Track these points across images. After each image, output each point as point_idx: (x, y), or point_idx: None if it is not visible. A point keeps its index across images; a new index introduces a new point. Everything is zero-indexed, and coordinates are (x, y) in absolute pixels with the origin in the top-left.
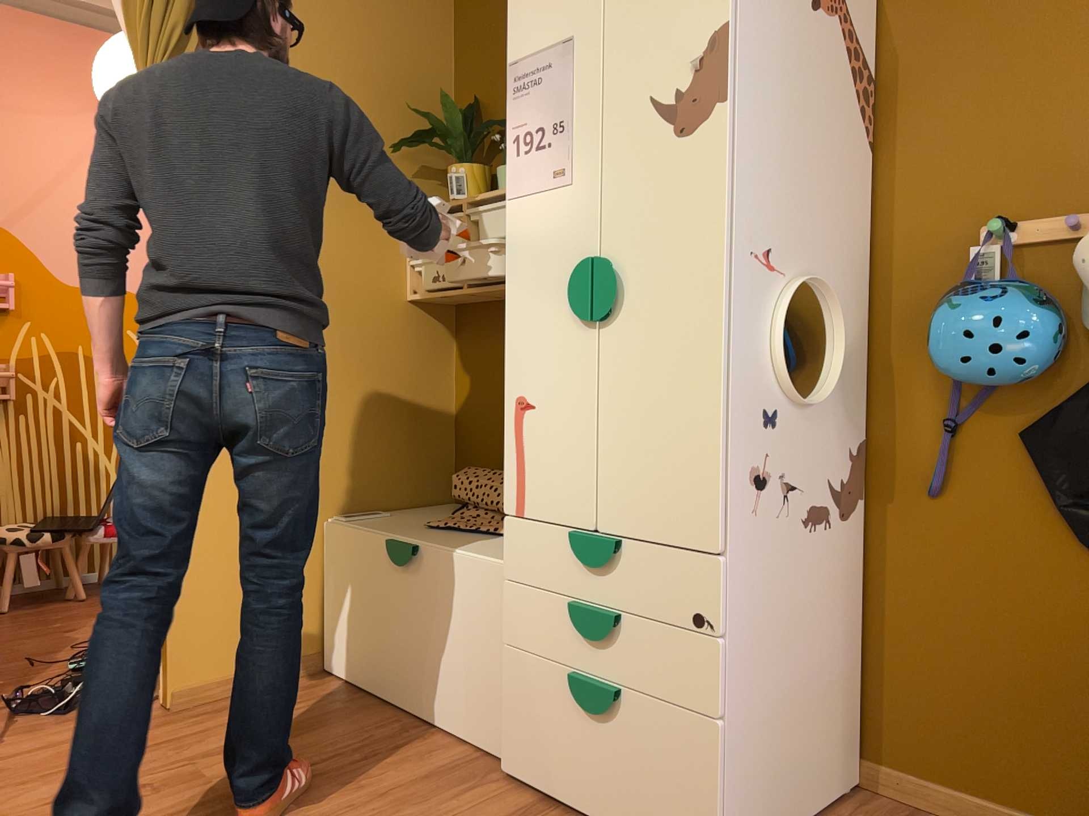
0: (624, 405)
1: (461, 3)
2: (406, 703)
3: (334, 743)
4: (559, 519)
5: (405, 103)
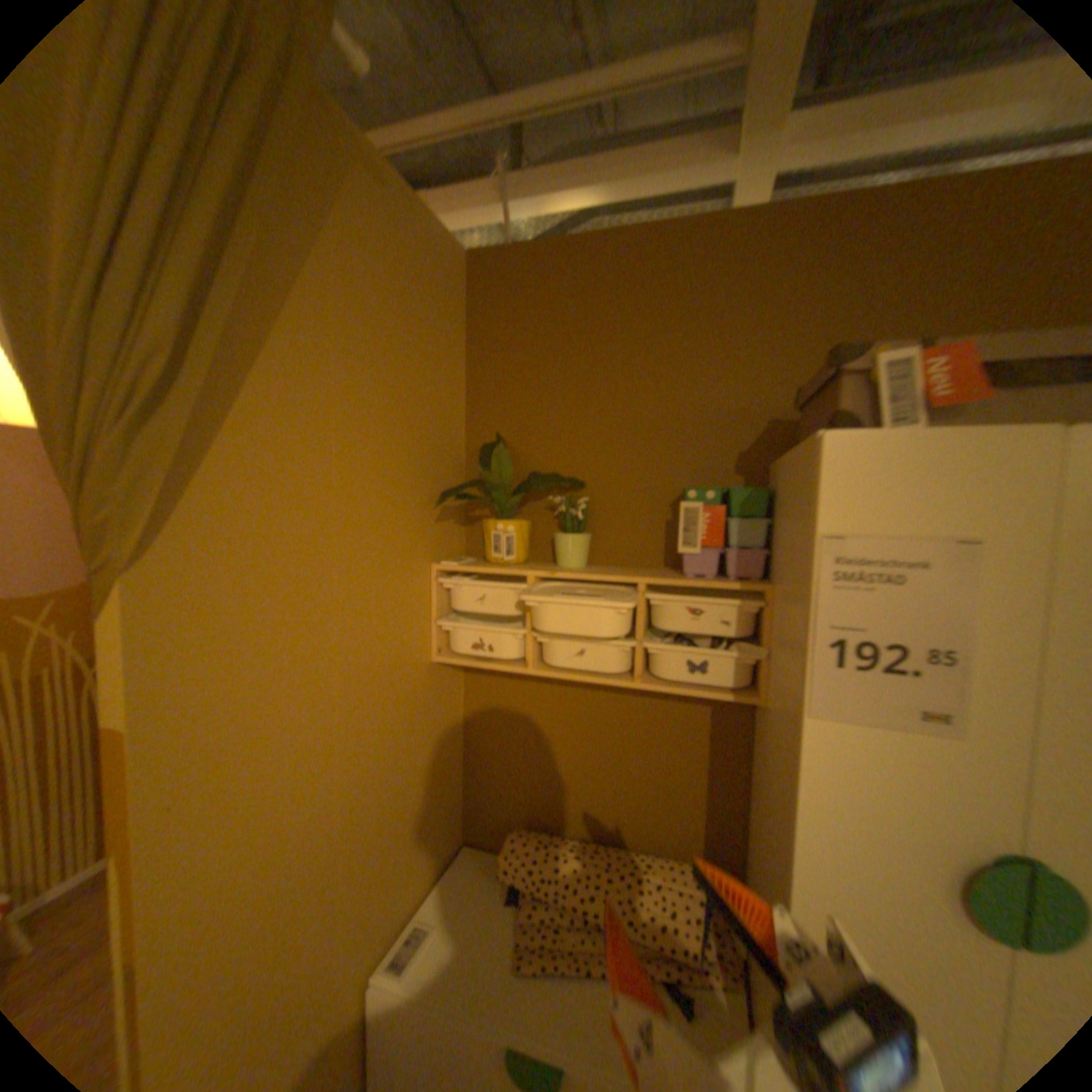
0: None
1: (477, 321)
2: None
3: None
4: None
5: (431, 436)
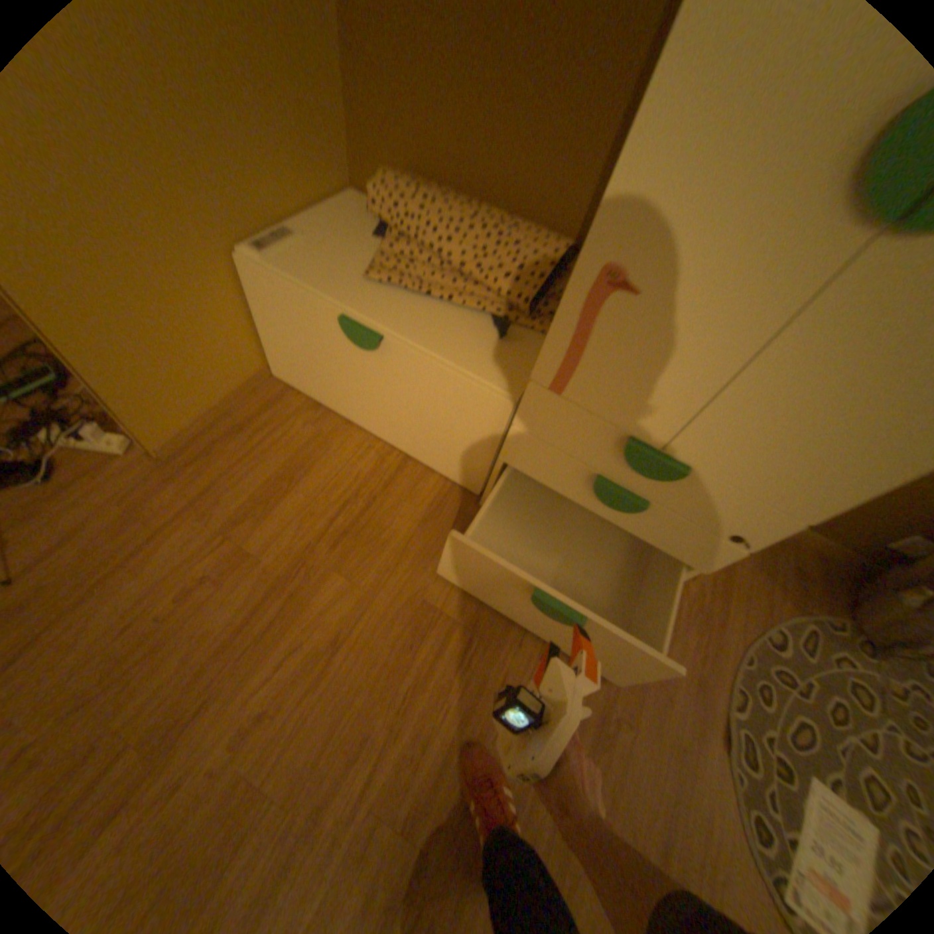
0: (816, 367)
1: None
2: (374, 430)
3: (335, 485)
4: (614, 418)
5: None
